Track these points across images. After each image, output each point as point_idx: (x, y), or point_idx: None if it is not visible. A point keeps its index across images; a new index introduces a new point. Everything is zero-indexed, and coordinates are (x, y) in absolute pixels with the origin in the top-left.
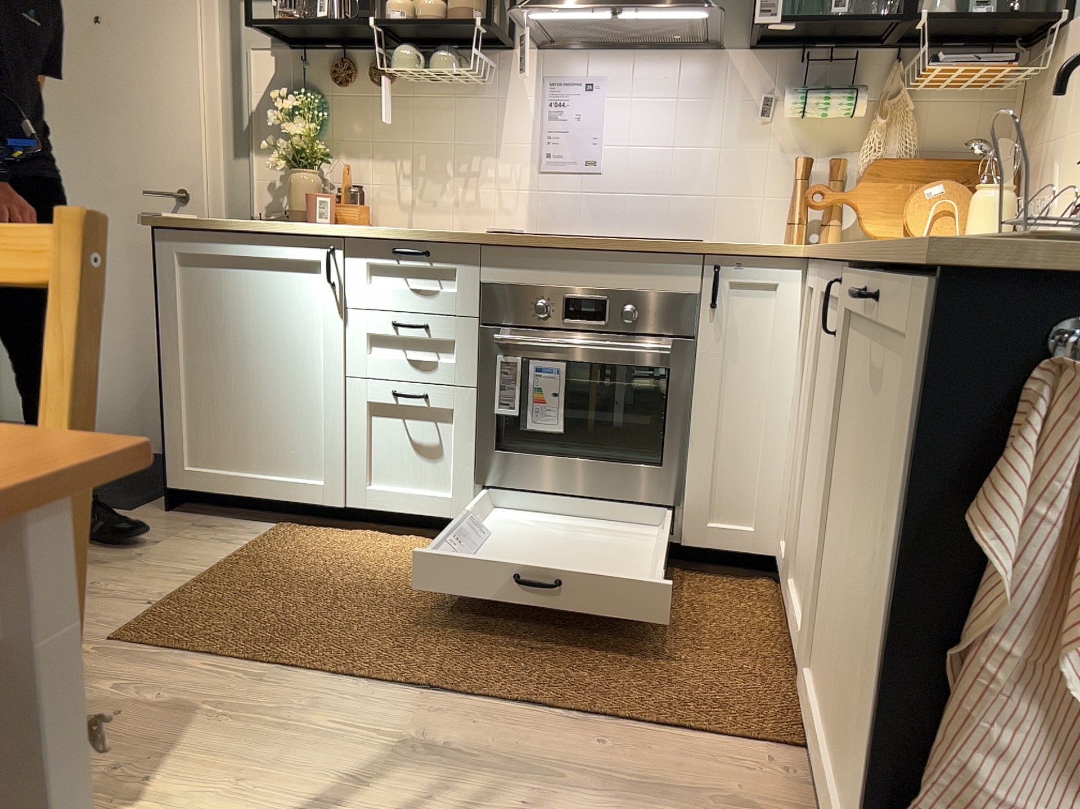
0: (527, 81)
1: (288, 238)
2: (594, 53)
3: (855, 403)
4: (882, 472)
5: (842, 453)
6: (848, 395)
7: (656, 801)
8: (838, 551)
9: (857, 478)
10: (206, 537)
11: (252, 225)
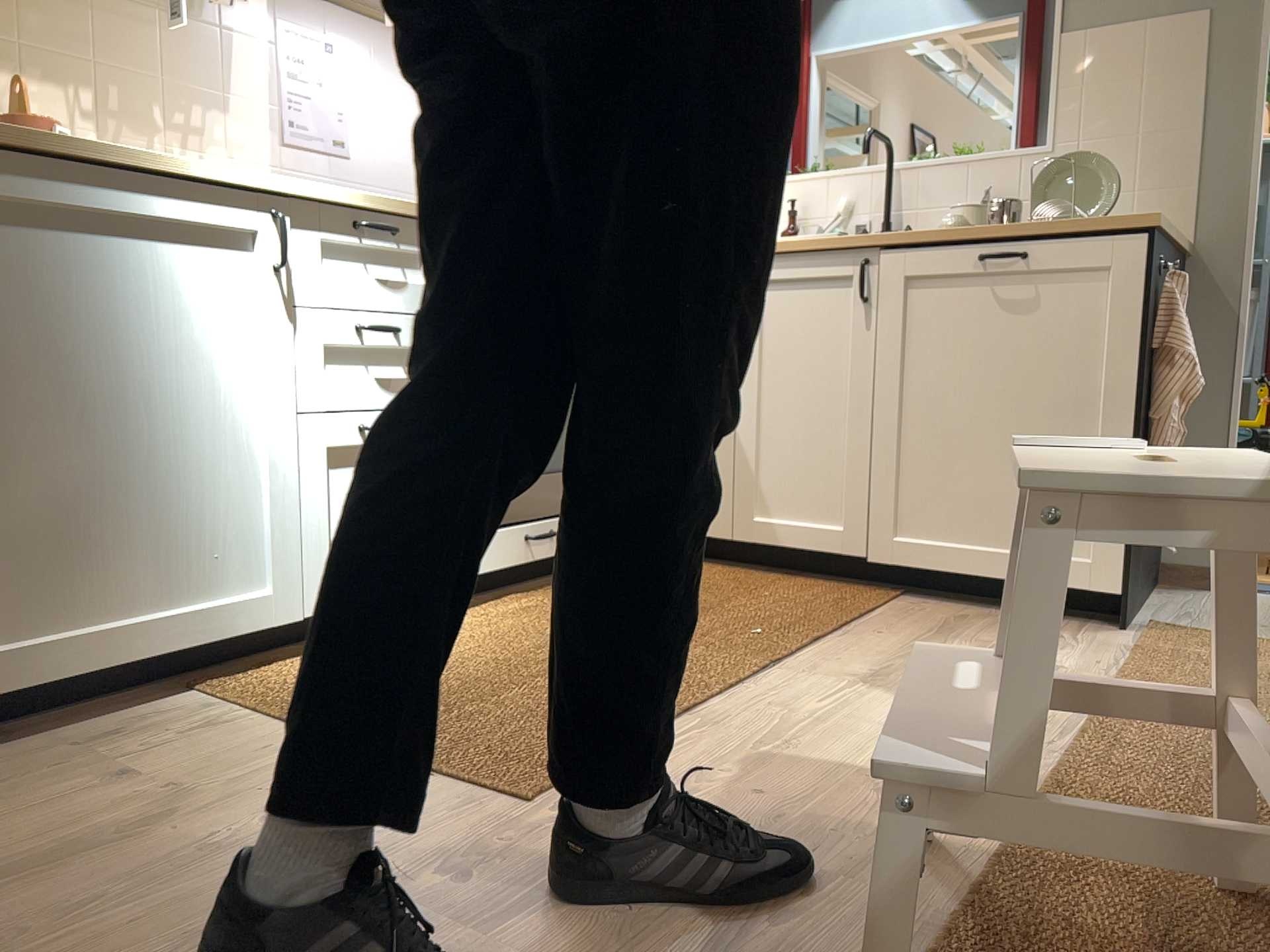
0: (262, 16)
1: (203, 185)
2: (318, 6)
3: (953, 326)
4: (1052, 347)
5: (924, 367)
6: (926, 327)
7: (955, 631)
8: (949, 428)
9: (985, 368)
10: (164, 739)
11: (138, 154)
